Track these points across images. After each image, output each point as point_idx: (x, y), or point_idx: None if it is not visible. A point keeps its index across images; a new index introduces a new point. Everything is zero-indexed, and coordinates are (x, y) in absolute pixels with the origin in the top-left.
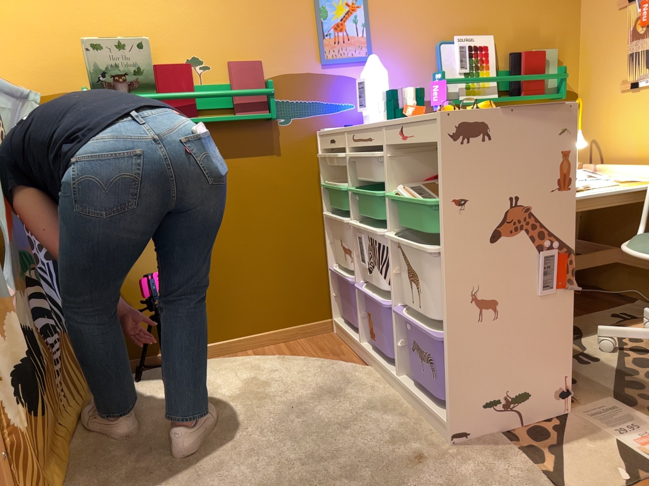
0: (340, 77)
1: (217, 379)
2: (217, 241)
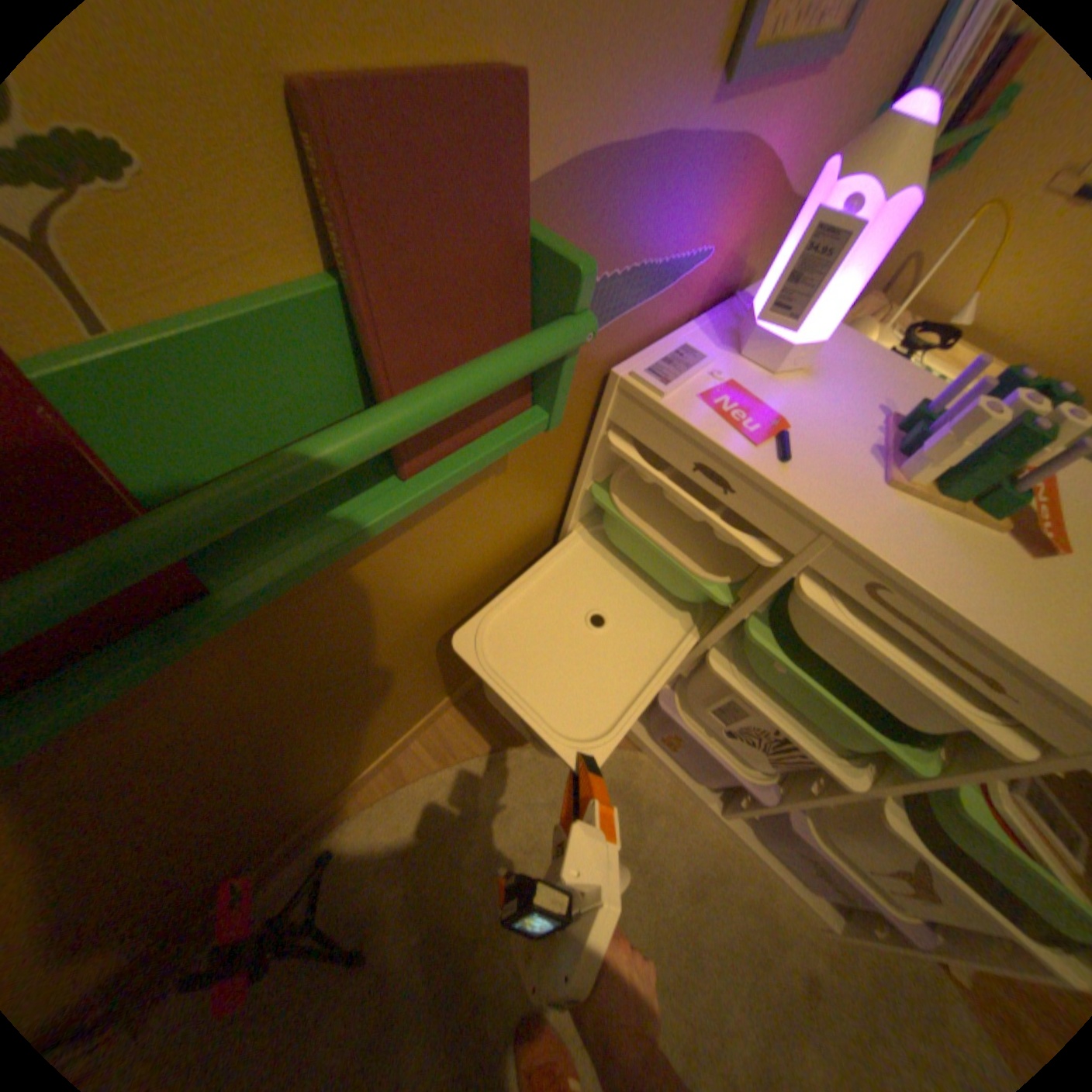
0: (740, 140)
1: (423, 883)
2: (344, 708)
